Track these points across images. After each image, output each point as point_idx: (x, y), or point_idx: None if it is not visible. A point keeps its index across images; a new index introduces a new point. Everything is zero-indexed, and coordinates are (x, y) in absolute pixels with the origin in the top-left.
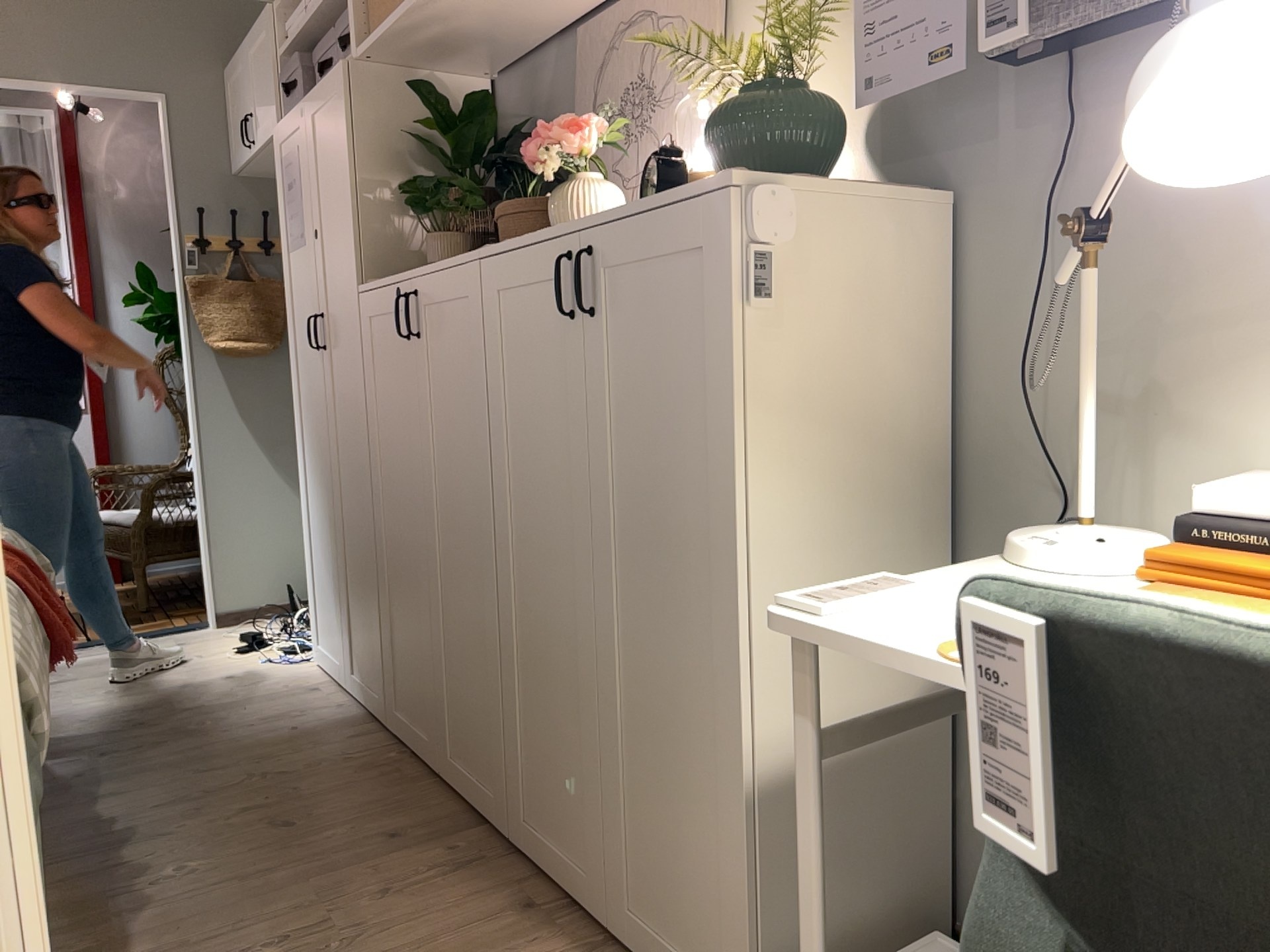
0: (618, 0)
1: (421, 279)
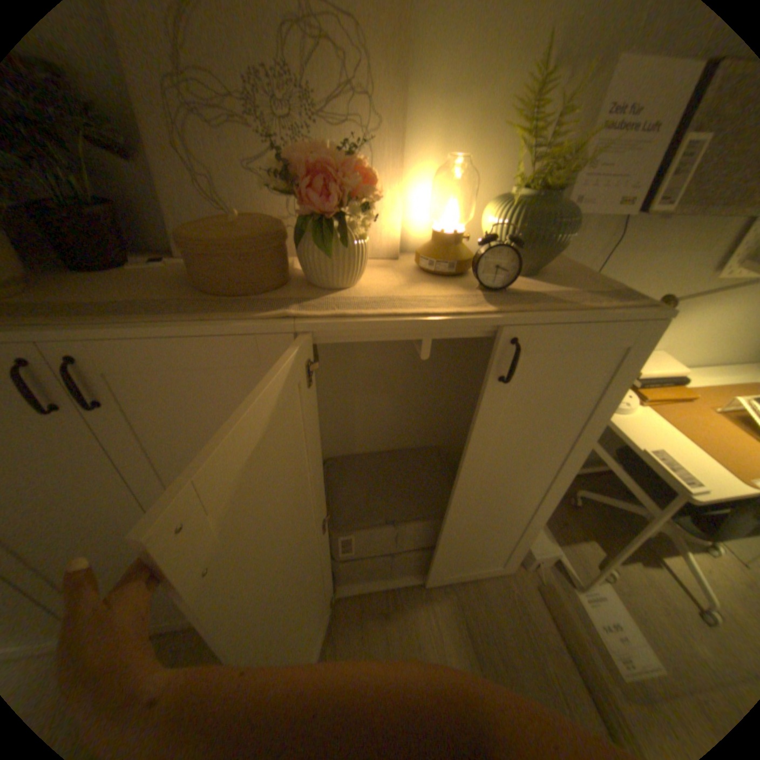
0: None
1: (96, 340)
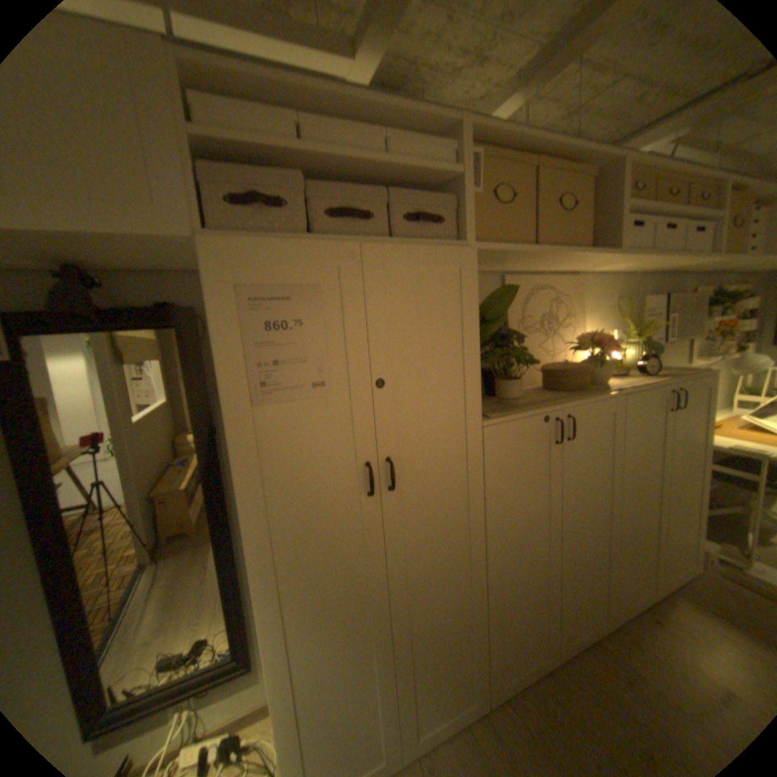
0: (526, 272)
1: (578, 407)
